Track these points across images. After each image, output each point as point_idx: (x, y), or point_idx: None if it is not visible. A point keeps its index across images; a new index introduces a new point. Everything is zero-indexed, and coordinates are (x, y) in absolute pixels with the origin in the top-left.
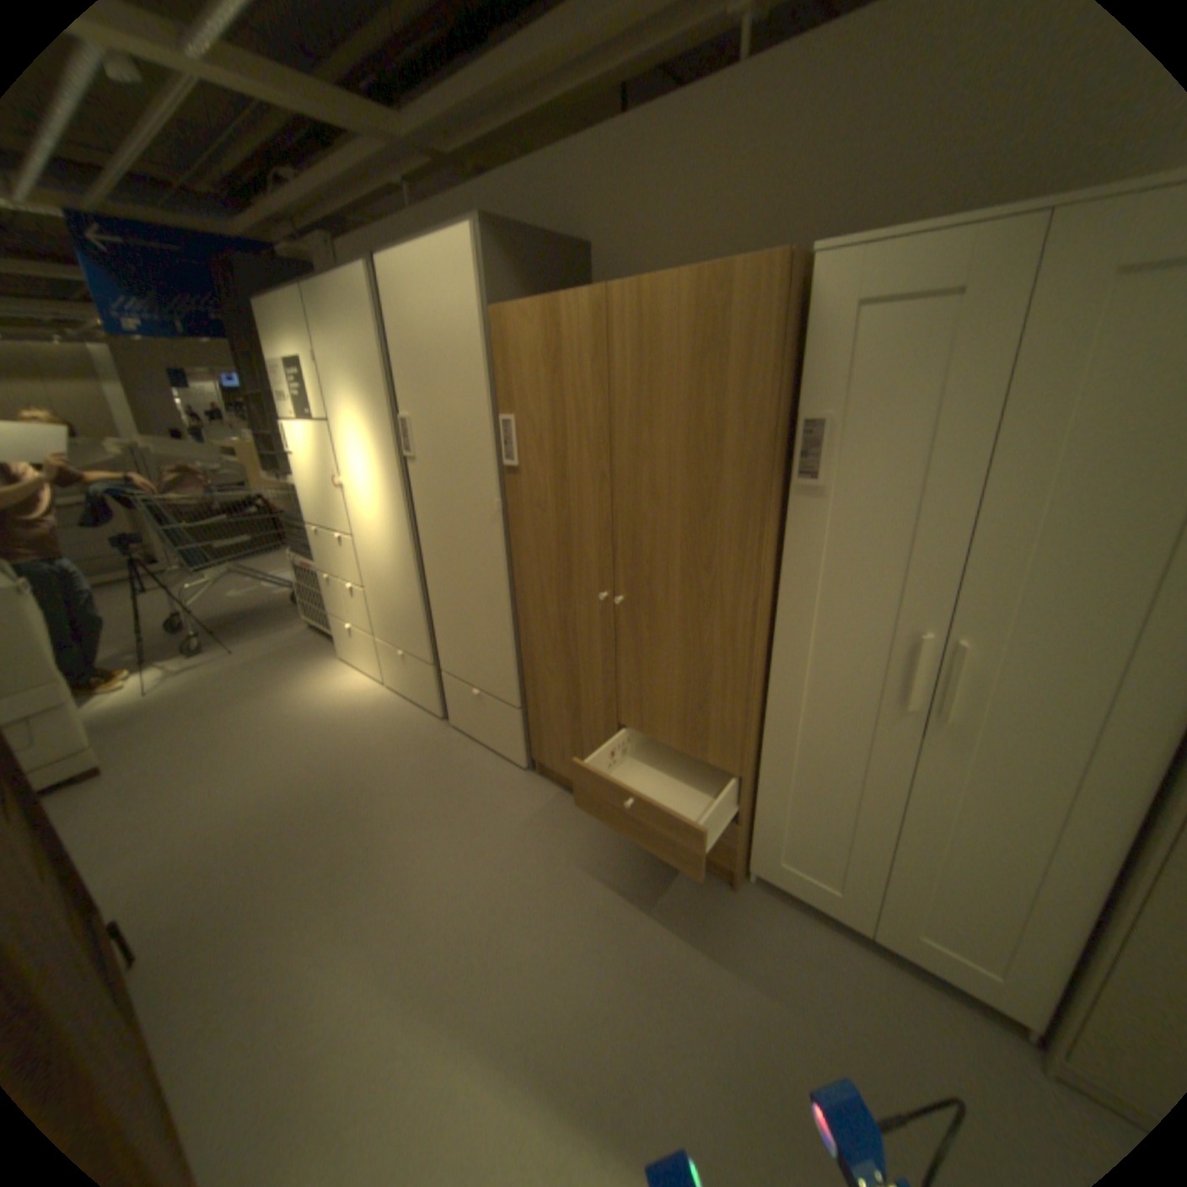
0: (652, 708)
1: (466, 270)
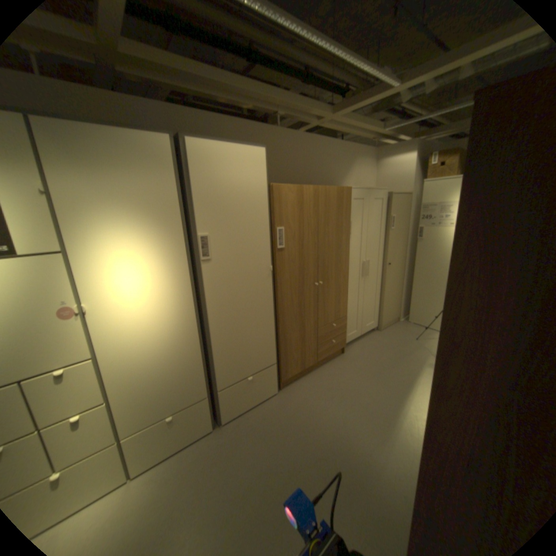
0: (326, 314)
1: (261, 166)
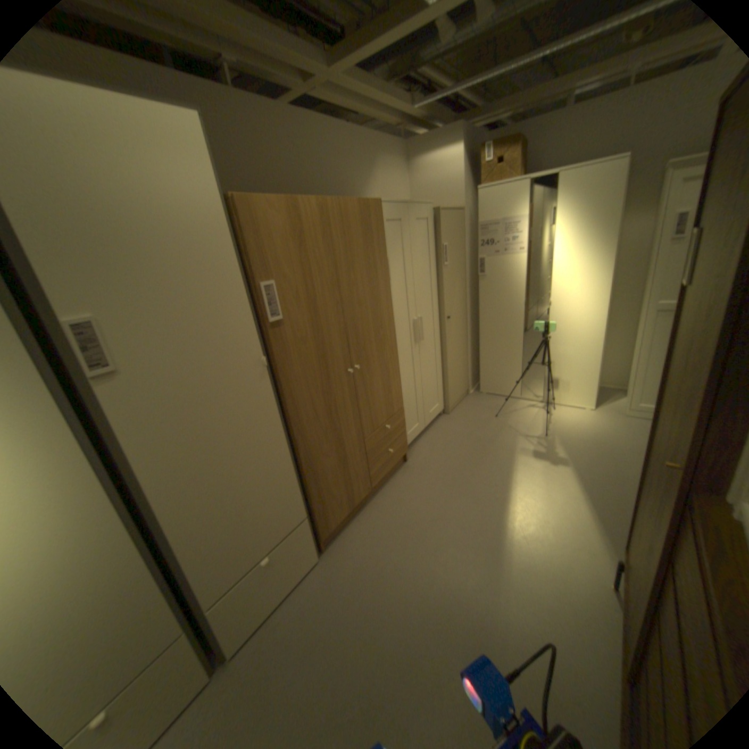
0: (374, 413)
1: (198, 154)
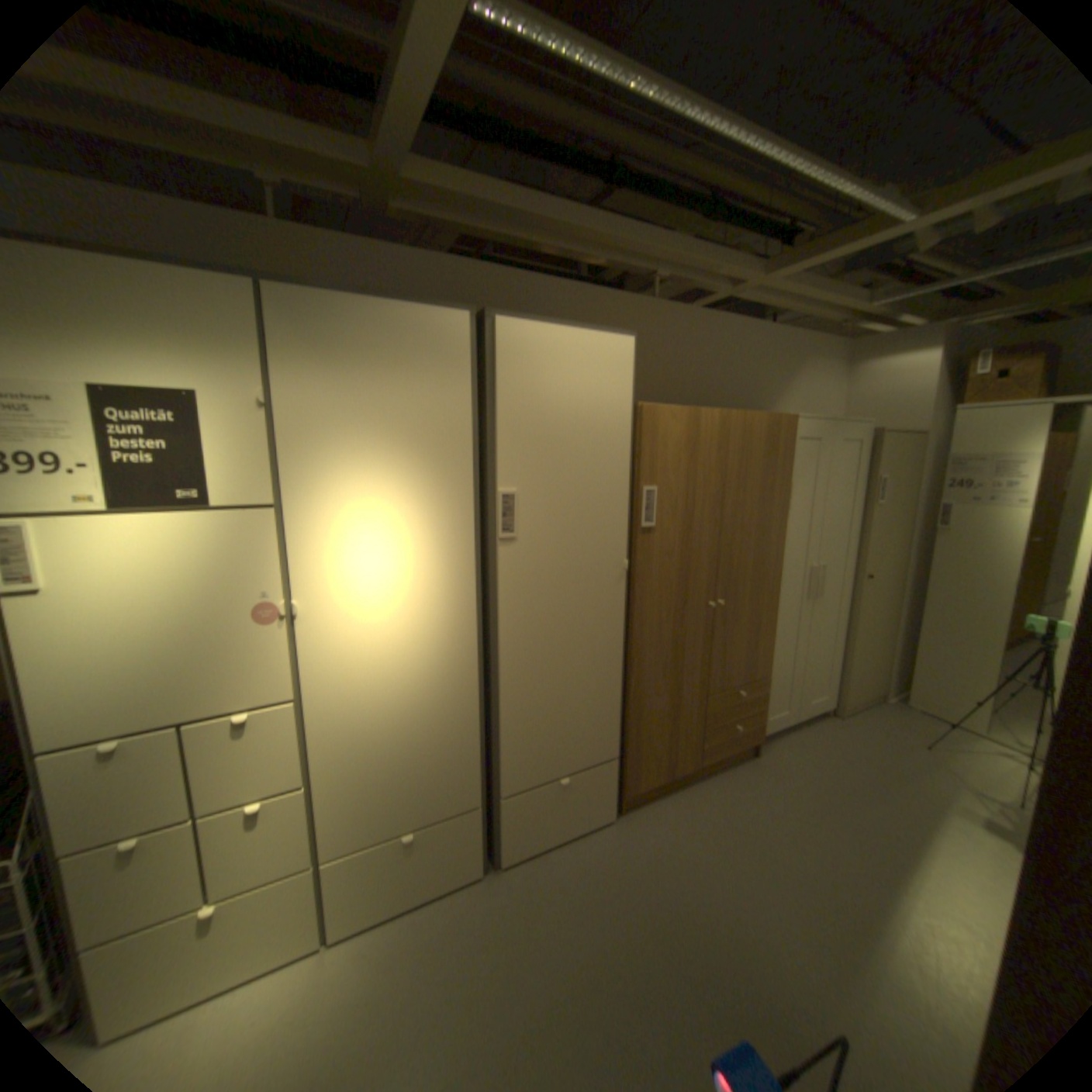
0: (729, 670)
1: (625, 371)
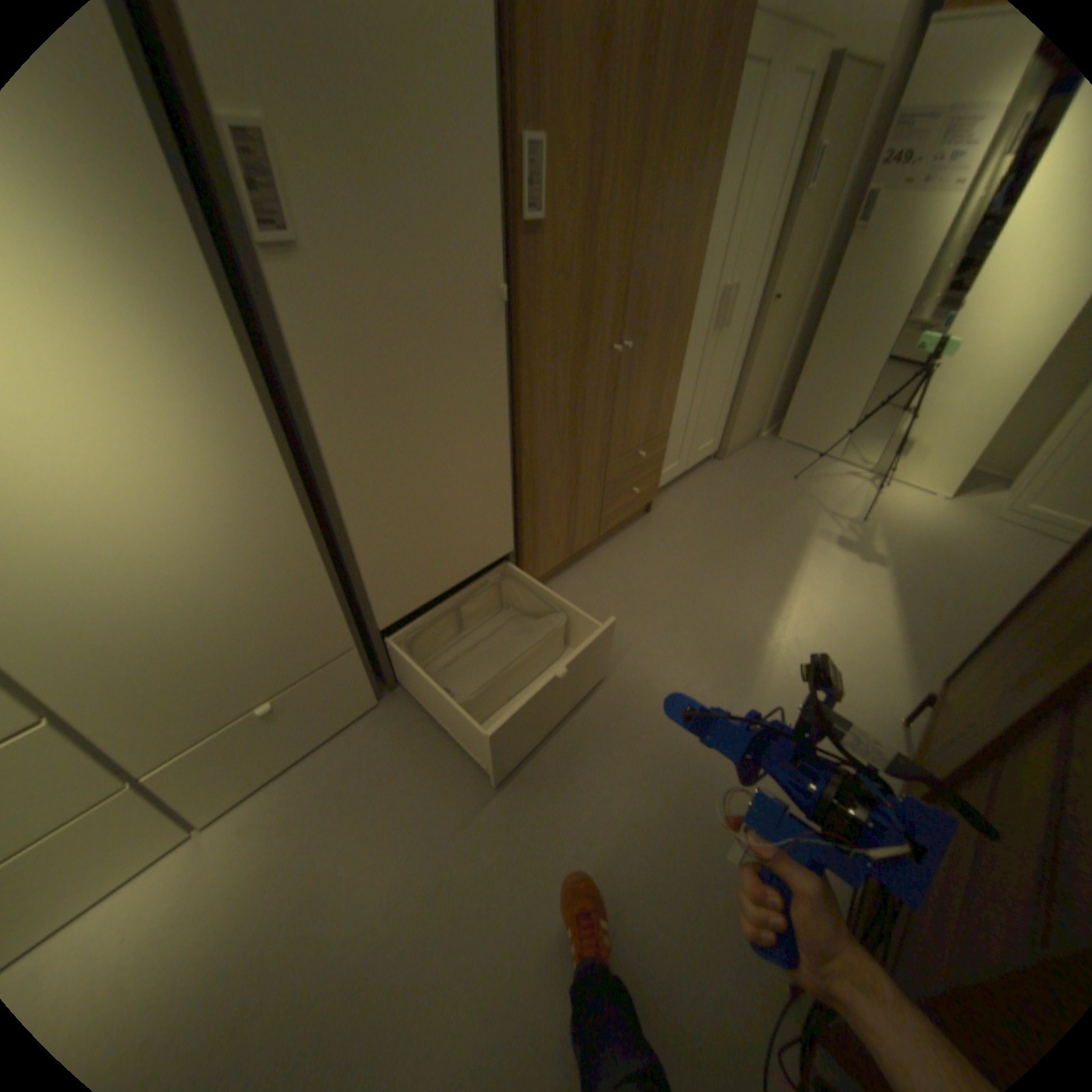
0: (629, 429)
1: None
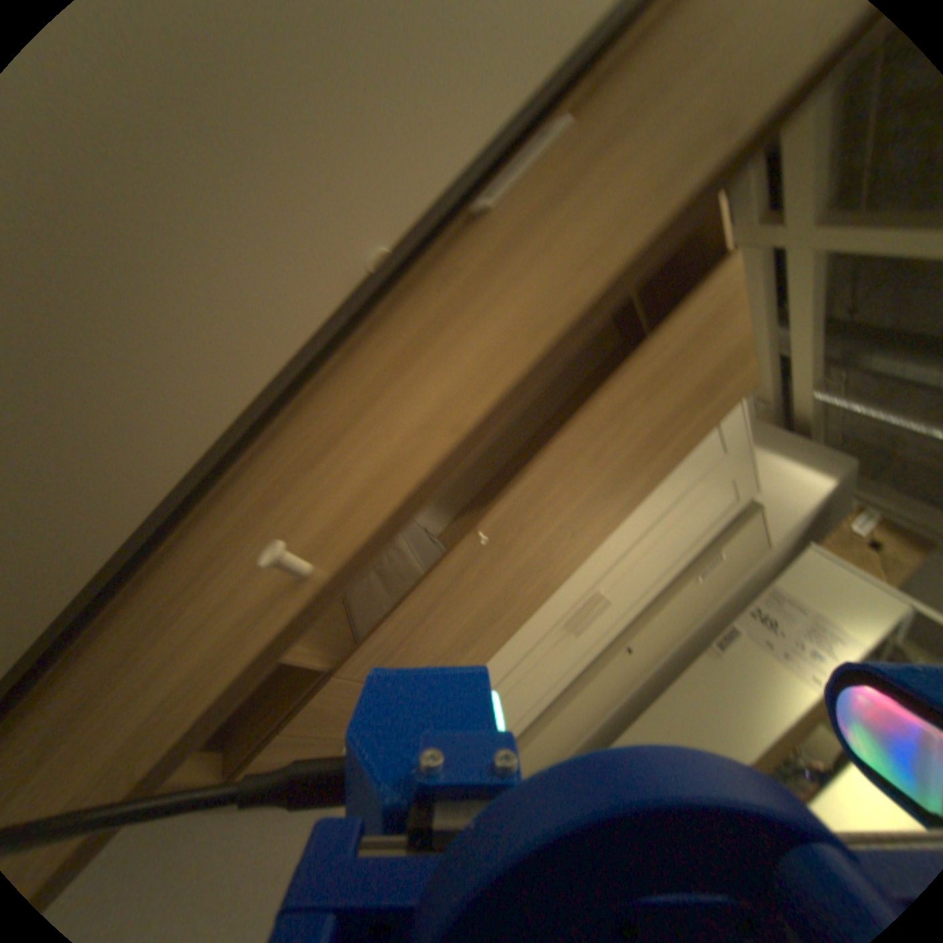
0: (405, 658)
1: None
